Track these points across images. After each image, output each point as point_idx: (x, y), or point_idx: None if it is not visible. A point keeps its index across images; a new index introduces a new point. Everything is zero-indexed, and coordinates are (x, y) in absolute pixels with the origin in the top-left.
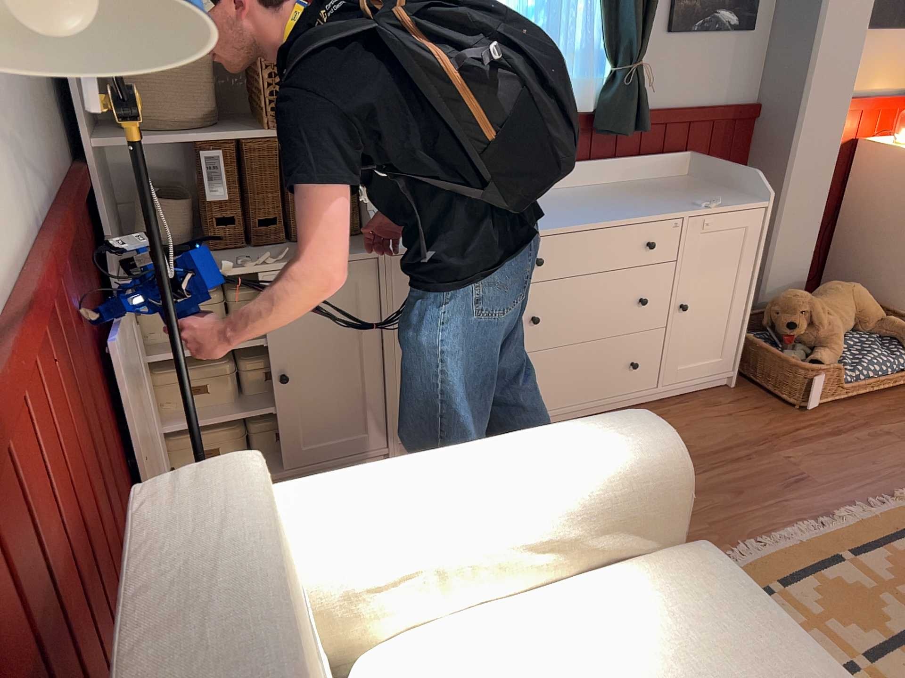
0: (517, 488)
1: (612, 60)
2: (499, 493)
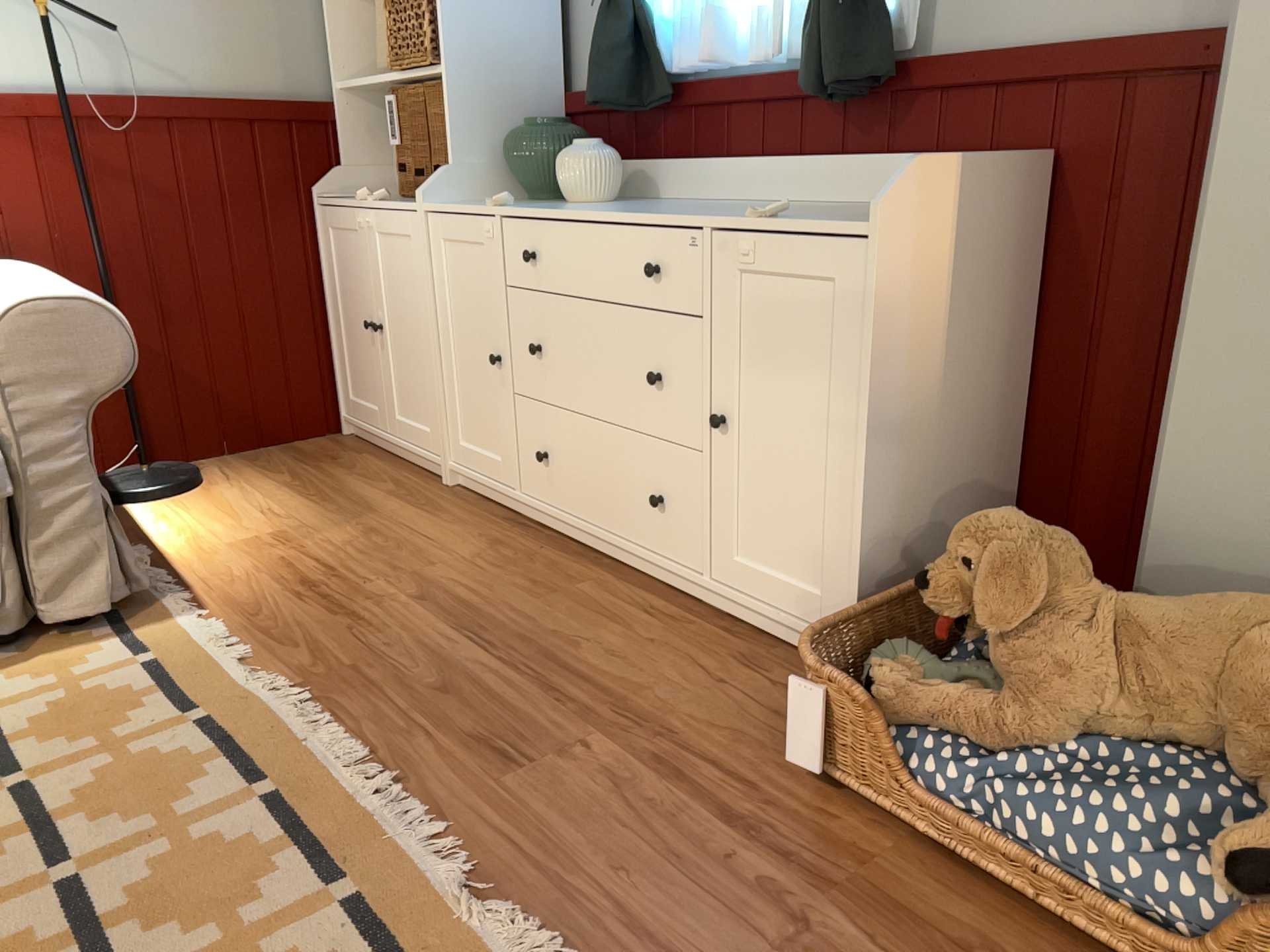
0: None
1: None
2: None
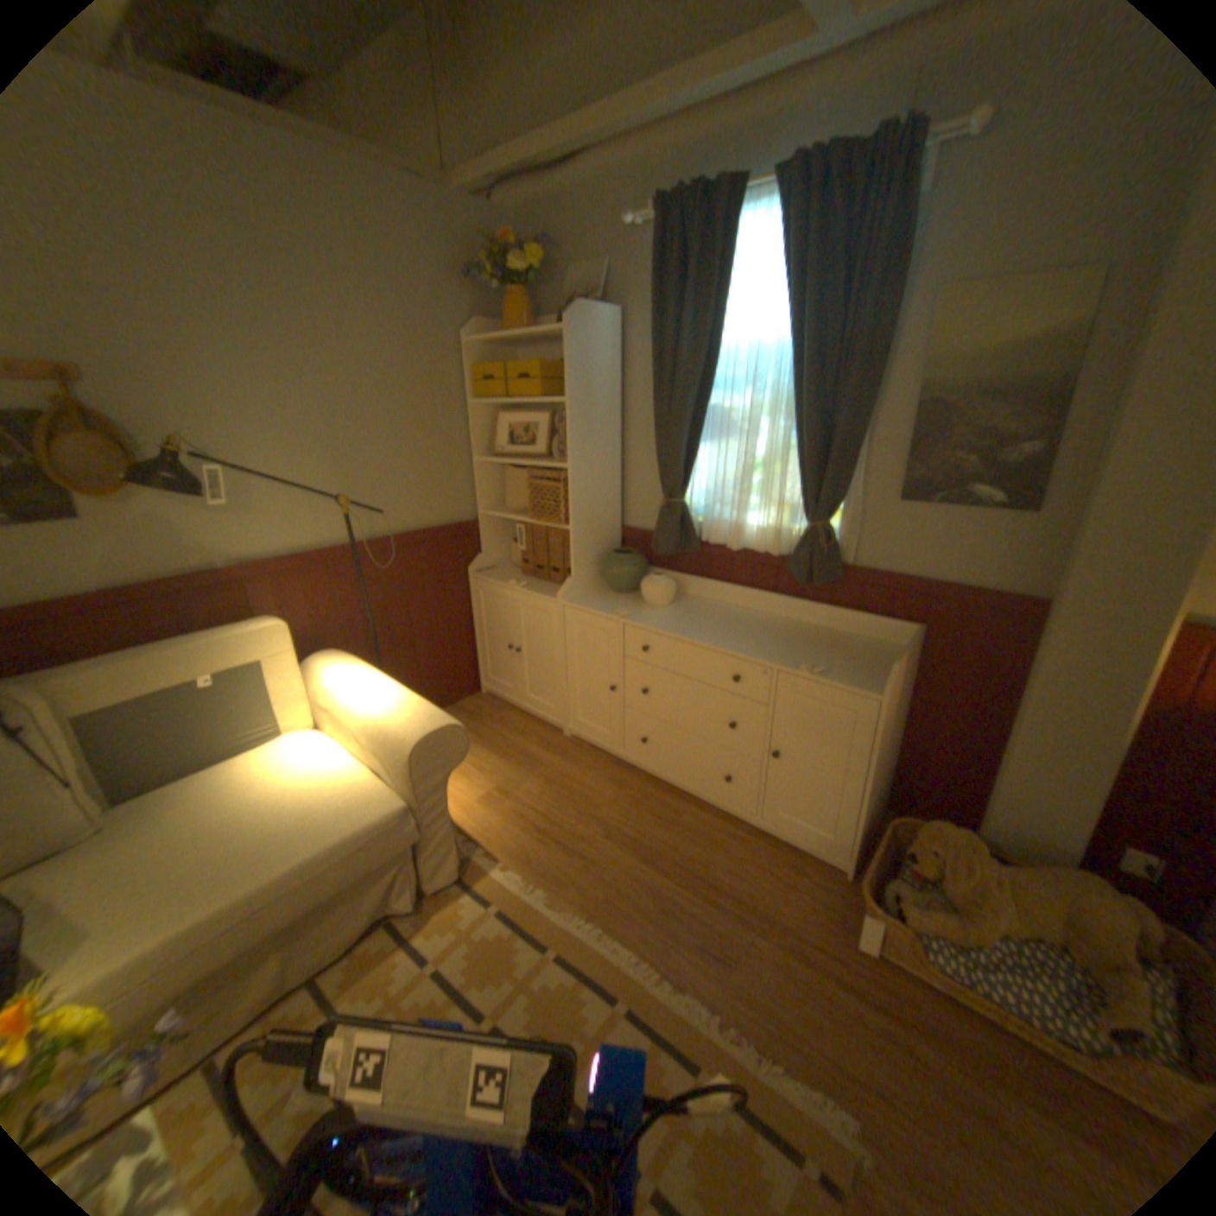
0: (366, 706)
1: (807, 517)
2: (361, 703)
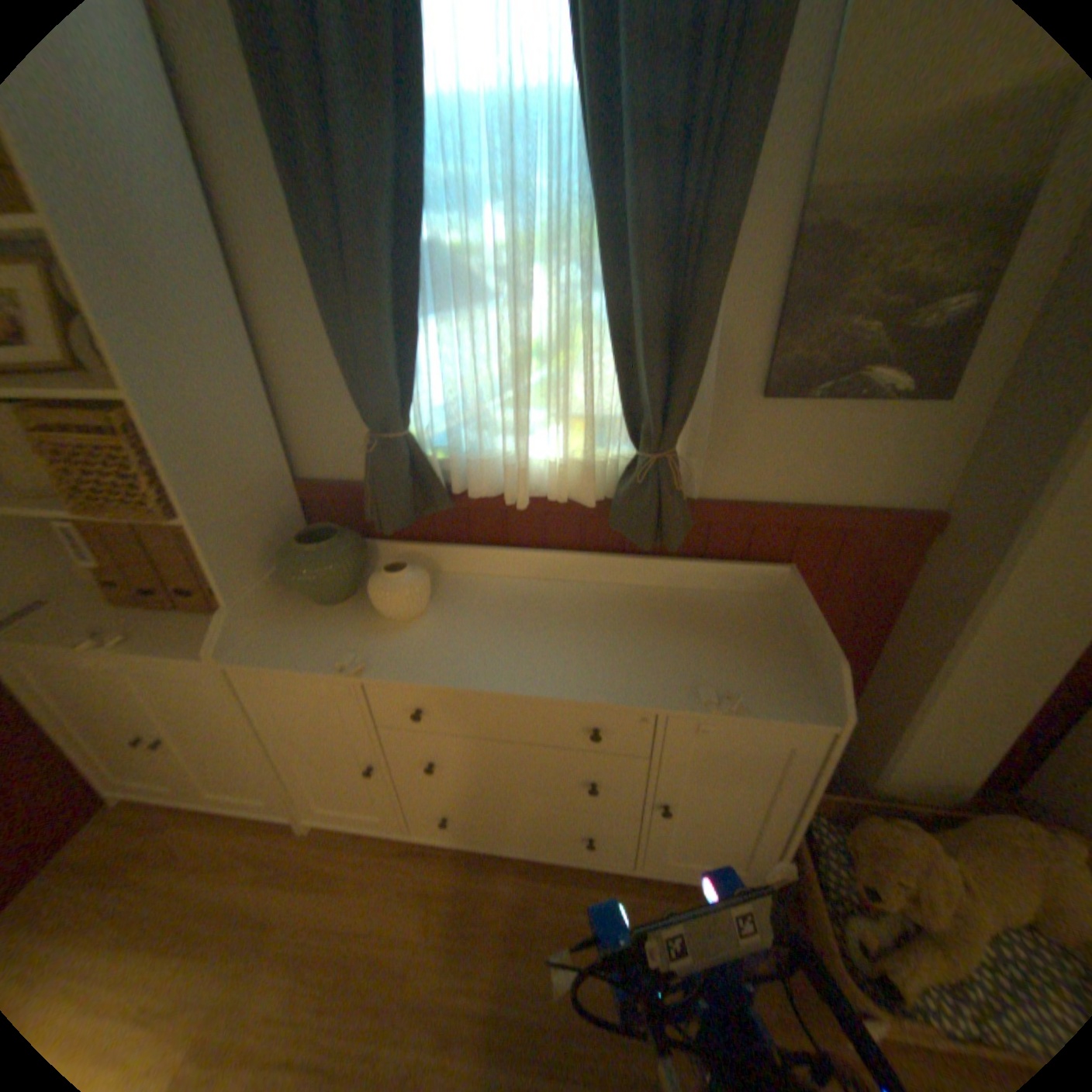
0: None
1: (635, 438)
2: None
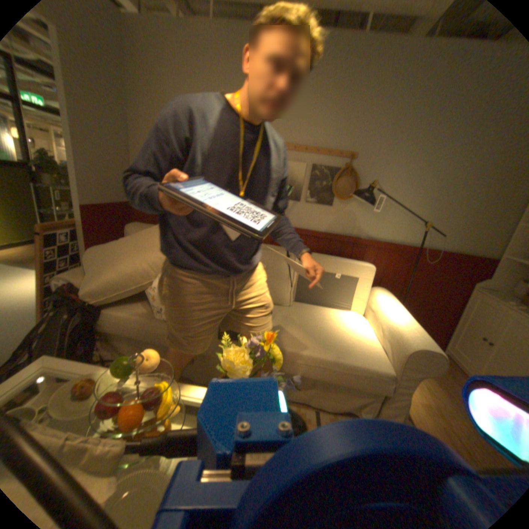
0: (395, 319)
1: None
2: (393, 316)
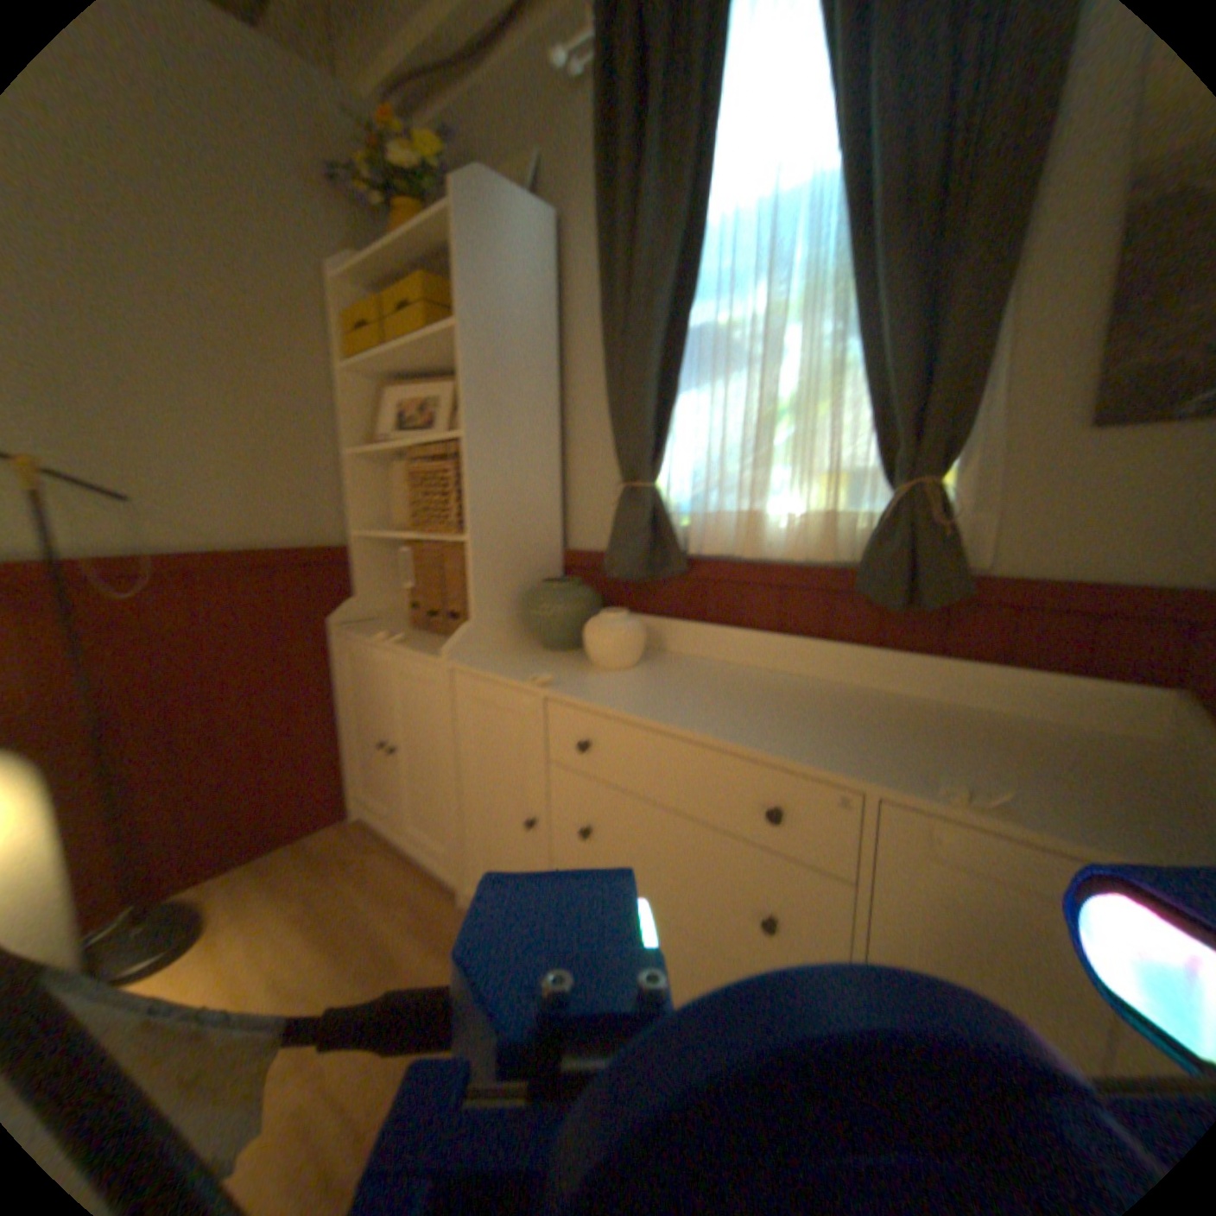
0: None
1: (893, 479)
2: None
